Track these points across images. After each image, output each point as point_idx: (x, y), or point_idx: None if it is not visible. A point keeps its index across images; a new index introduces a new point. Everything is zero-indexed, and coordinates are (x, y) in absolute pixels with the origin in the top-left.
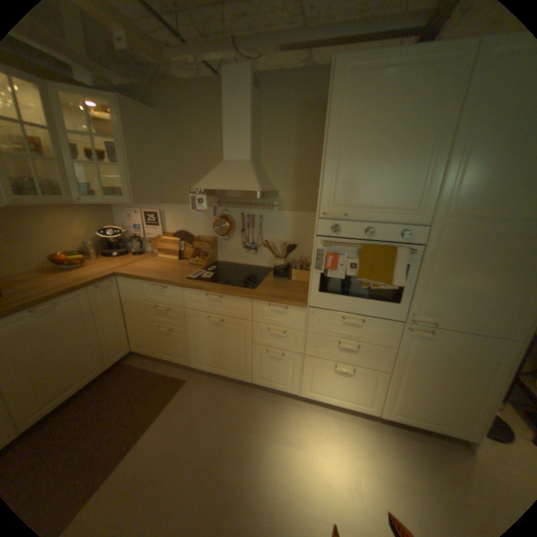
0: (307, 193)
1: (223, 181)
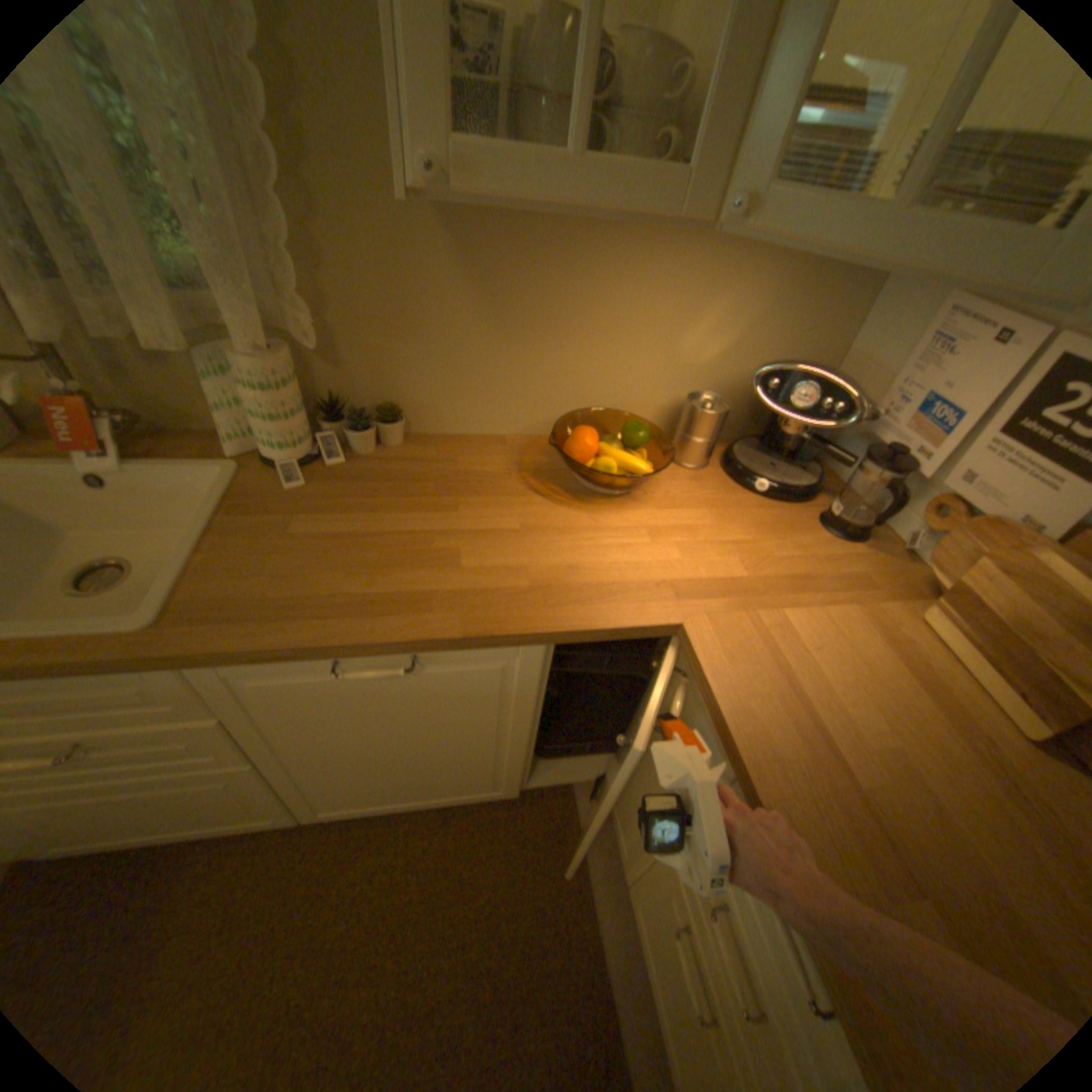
0: None
1: None
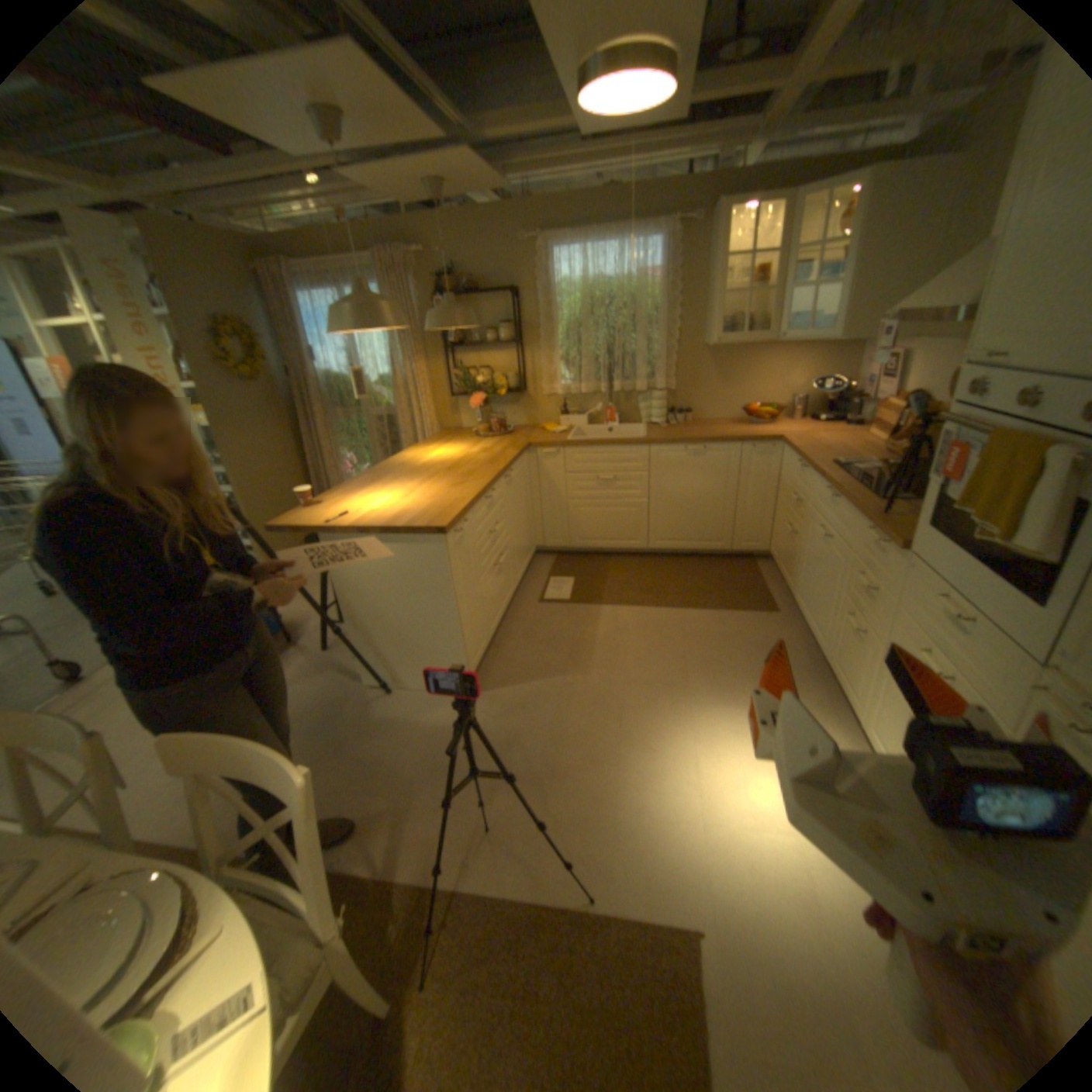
0: None
1: (939, 290)
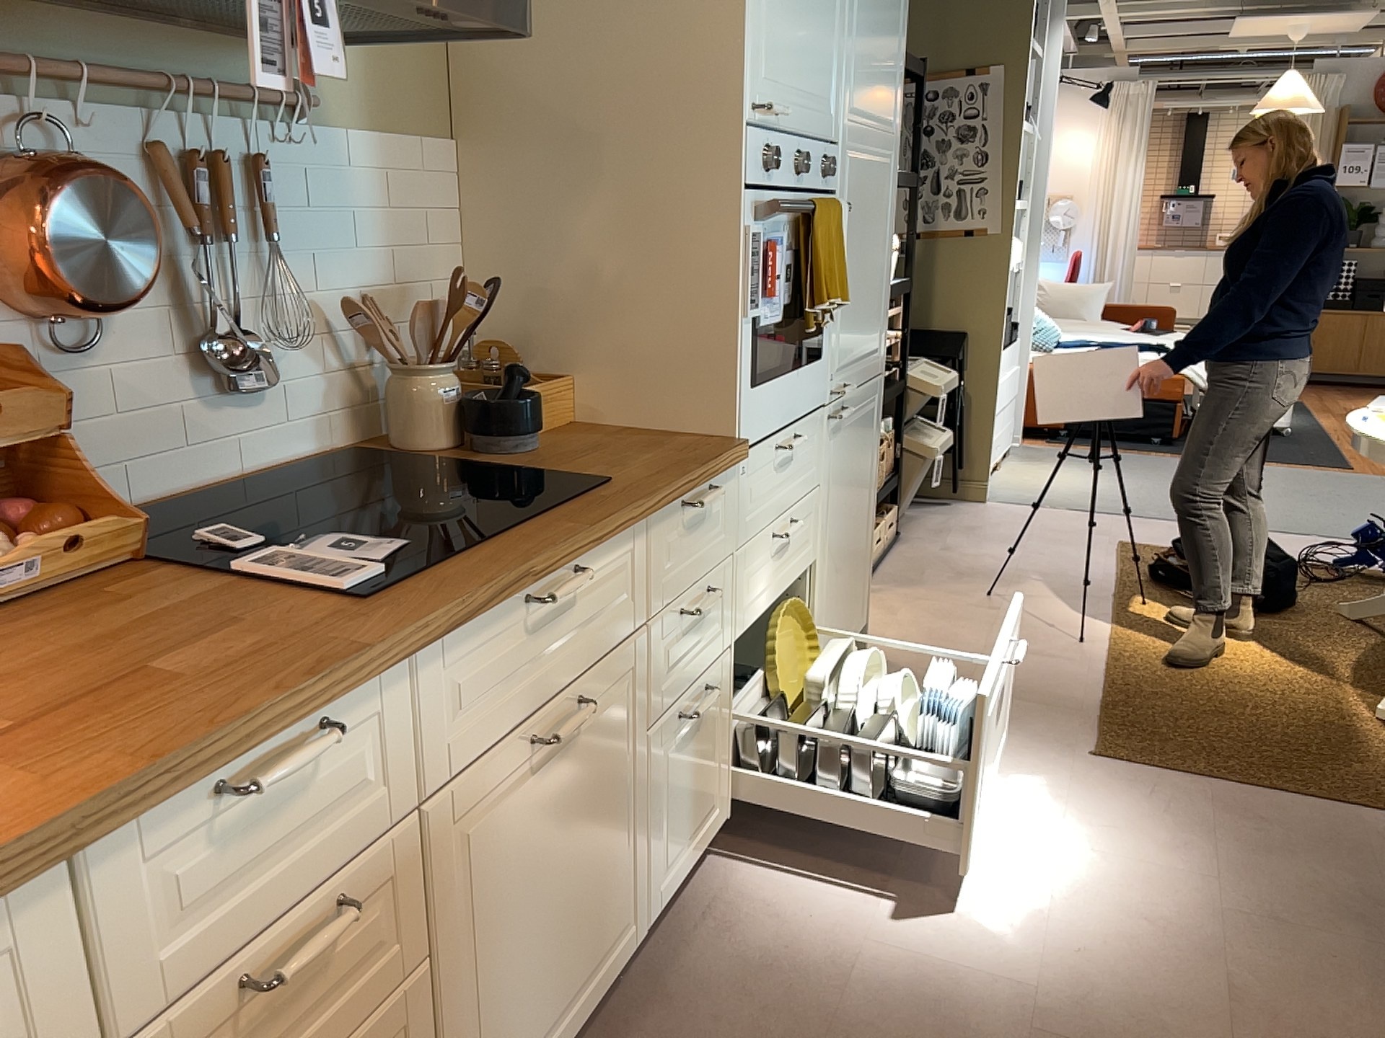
0: (406, 50)
1: None
